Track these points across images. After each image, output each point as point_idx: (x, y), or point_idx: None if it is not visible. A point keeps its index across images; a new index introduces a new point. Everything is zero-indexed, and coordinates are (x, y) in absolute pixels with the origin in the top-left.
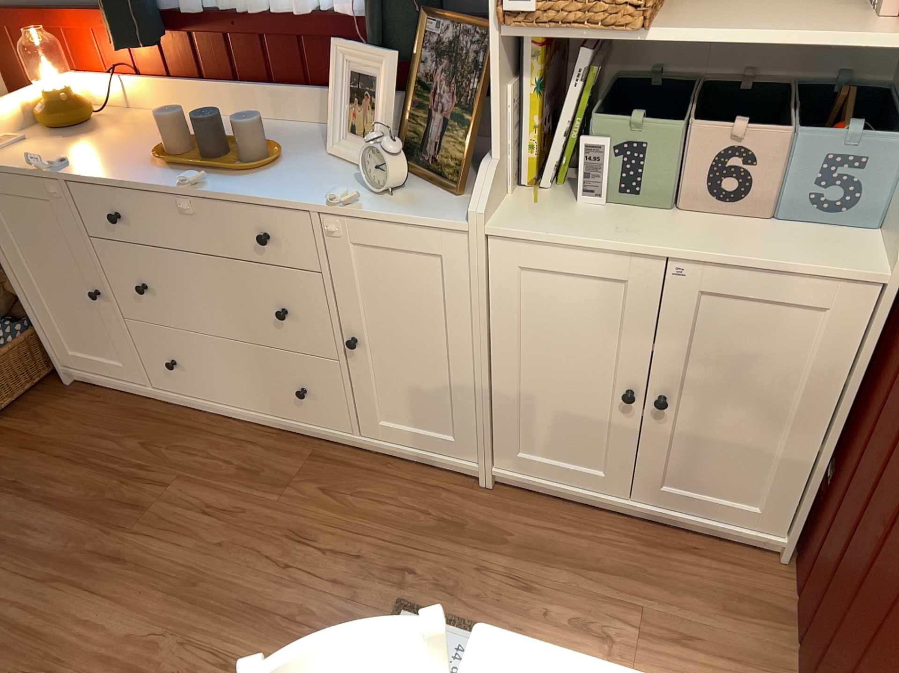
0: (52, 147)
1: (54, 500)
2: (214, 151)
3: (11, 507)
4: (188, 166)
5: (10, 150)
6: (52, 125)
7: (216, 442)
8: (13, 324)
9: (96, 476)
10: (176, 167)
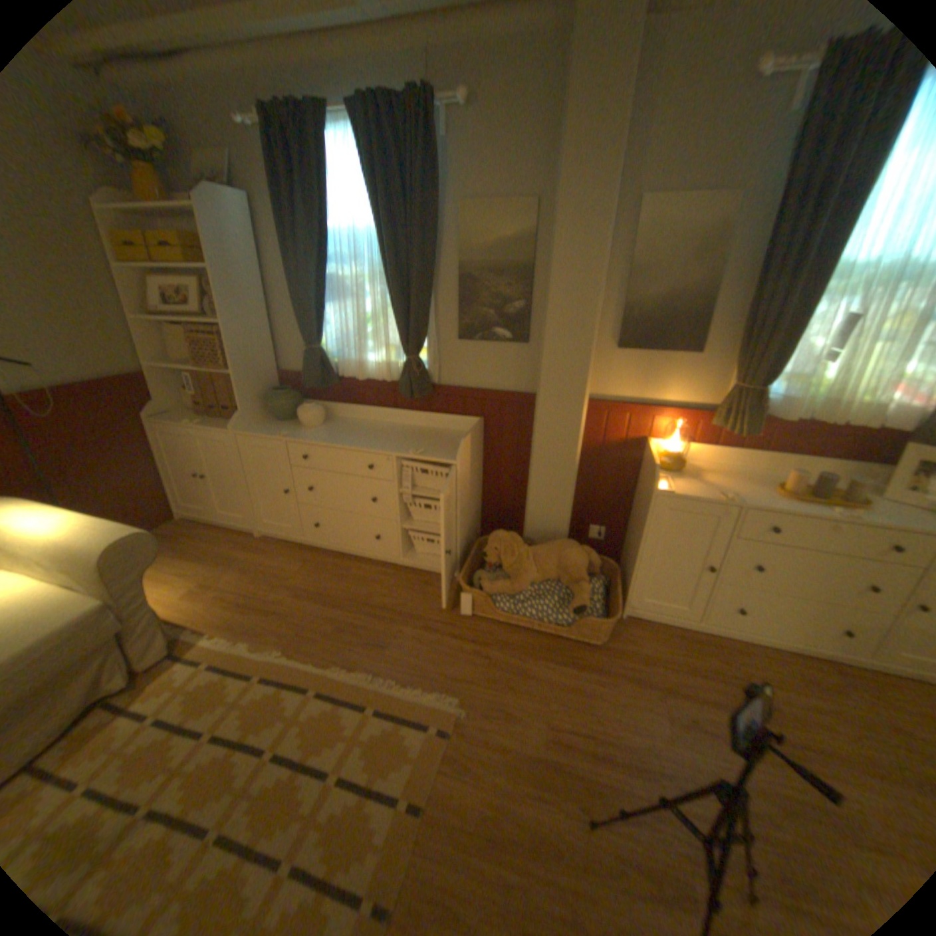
0: (685, 481)
1: (711, 706)
2: (828, 493)
3: (688, 712)
4: (821, 502)
5: (668, 482)
6: (672, 467)
7: (764, 663)
8: (593, 579)
9: (717, 688)
10: (803, 501)
